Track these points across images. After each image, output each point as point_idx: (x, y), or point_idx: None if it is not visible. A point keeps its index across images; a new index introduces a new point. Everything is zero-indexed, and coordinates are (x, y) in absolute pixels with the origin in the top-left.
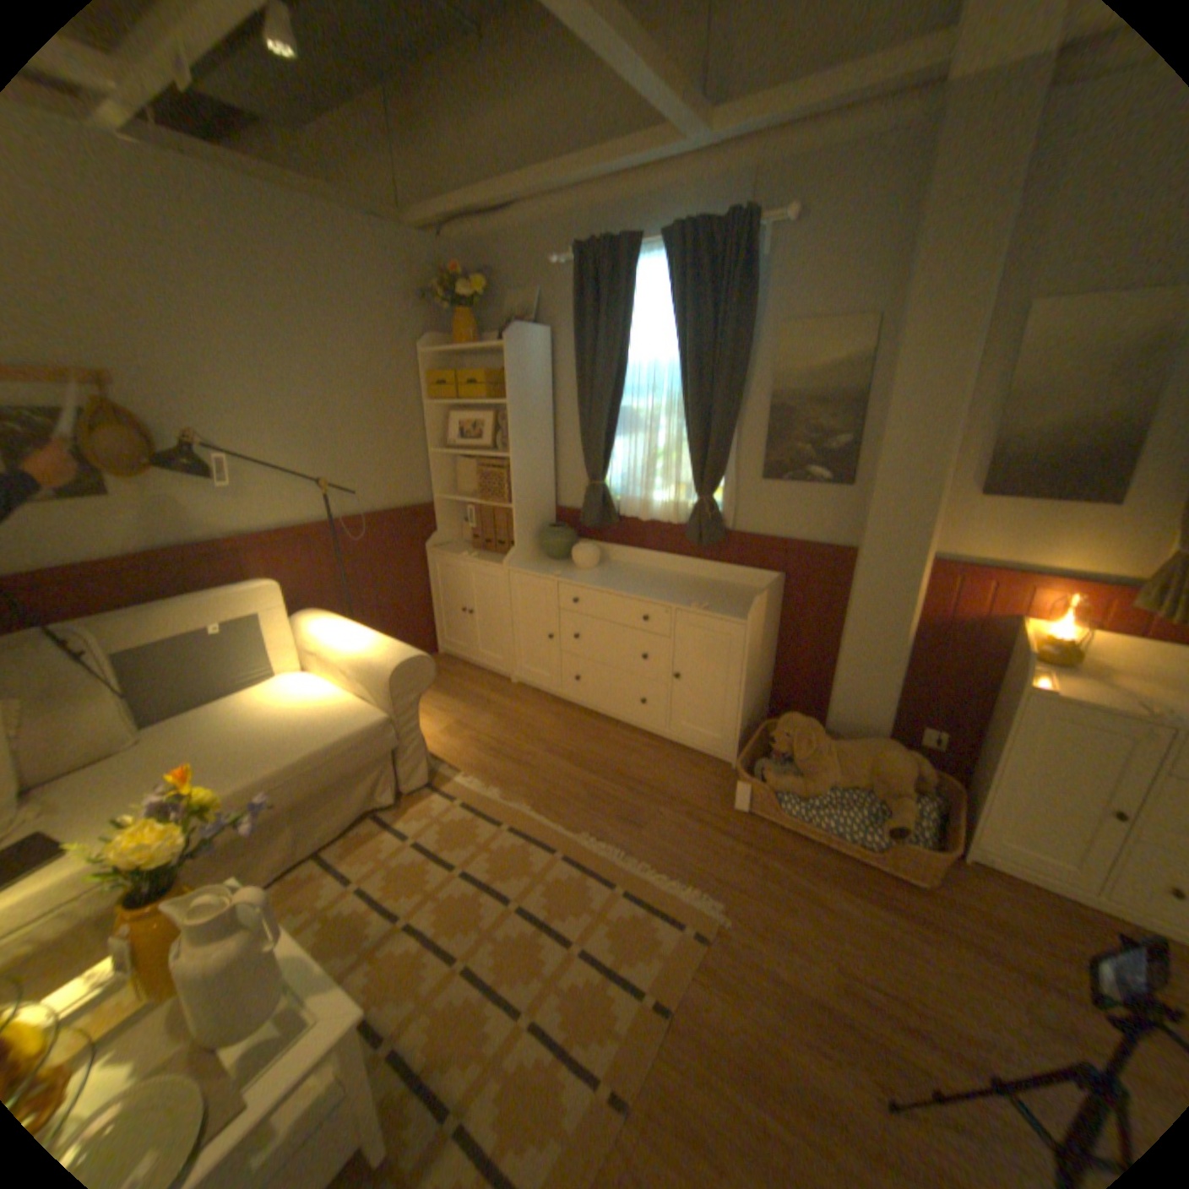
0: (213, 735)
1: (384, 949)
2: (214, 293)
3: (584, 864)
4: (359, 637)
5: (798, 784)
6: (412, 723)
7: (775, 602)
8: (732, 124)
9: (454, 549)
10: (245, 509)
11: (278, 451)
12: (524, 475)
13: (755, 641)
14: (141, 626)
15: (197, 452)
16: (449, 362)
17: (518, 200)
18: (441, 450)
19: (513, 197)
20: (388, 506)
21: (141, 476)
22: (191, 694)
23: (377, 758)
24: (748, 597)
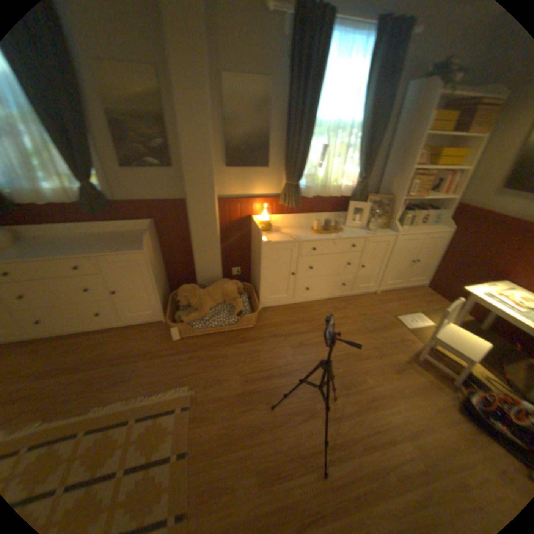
0: None
1: None
2: None
3: (101, 424)
4: None
5: (197, 314)
6: None
7: (154, 235)
8: None
9: None
10: None
11: None
12: None
13: (152, 258)
14: None
15: None
16: None
17: None
18: None
19: None
20: None
21: None
22: None
23: None
24: (139, 236)
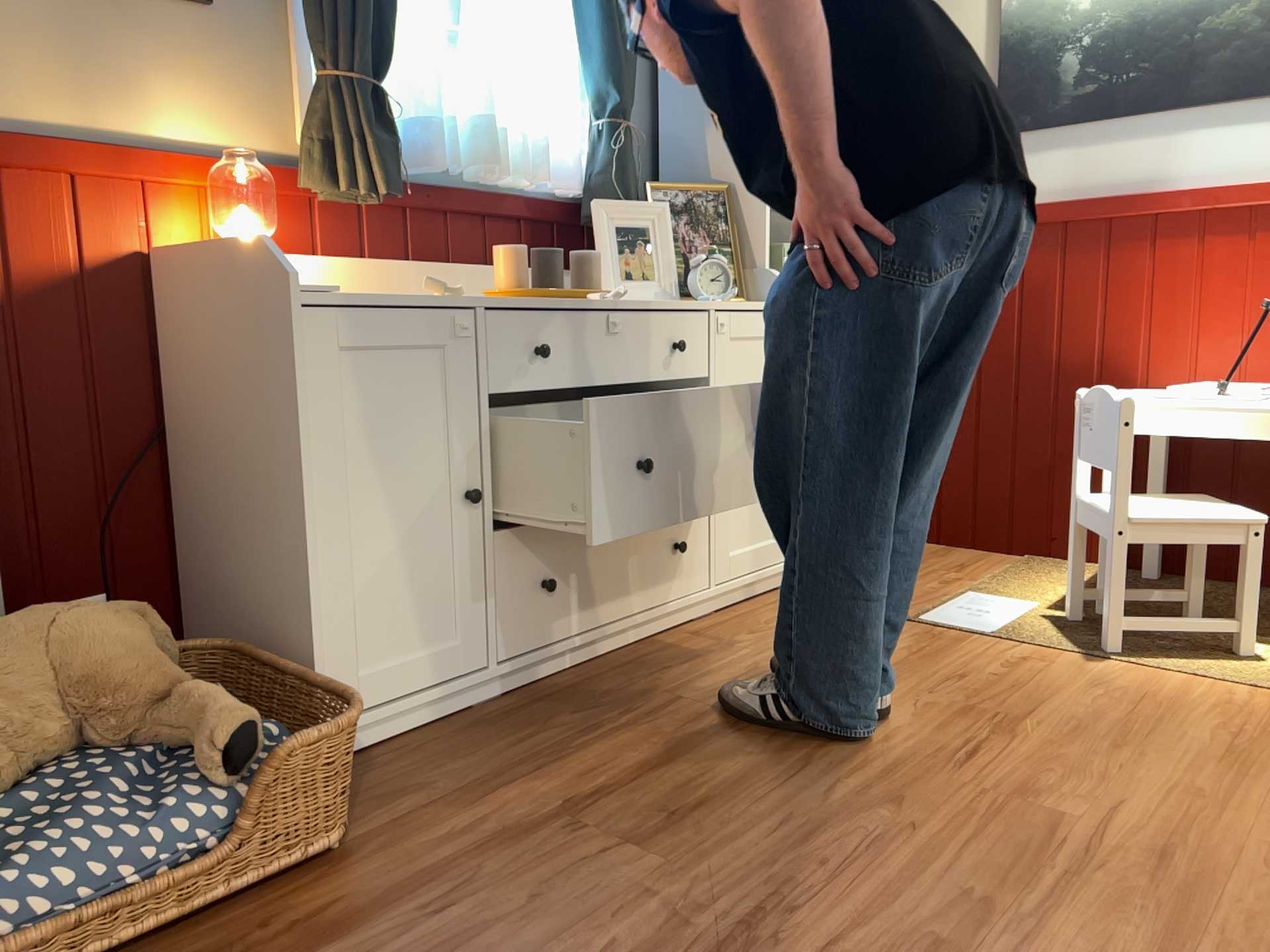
0: None
1: None
2: None
3: None
4: None
5: None
6: None
7: None
8: None
9: None
10: None
11: None
12: None
13: None
14: None
15: None
16: None
17: None
18: None
19: None
20: None
21: None
22: None
23: None
24: None
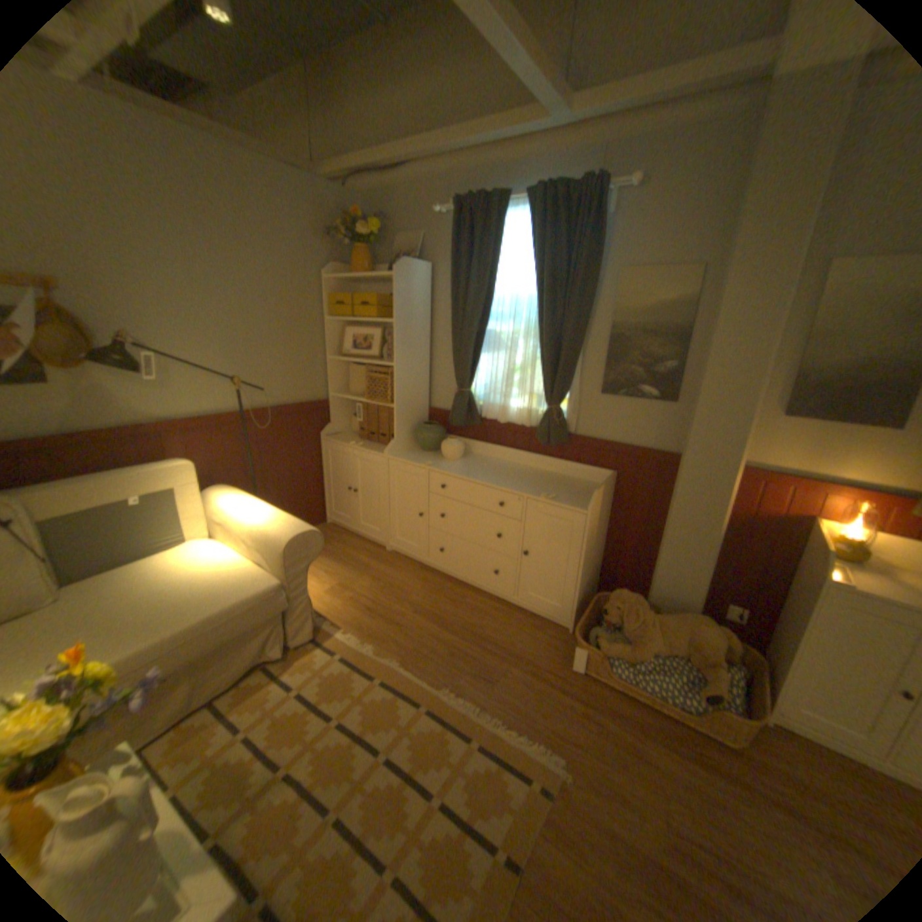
0: (124, 595)
1: (265, 799)
2: (152, 218)
3: (444, 718)
4: (259, 511)
5: (627, 651)
6: (301, 588)
7: (608, 495)
8: (589, 106)
9: (344, 438)
10: (168, 399)
11: (200, 352)
12: (404, 380)
13: (593, 527)
14: (66, 499)
15: (130, 349)
16: (347, 287)
17: (410, 161)
18: (337, 357)
19: (406, 157)
20: (291, 401)
21: (78, 368)
22: (108, 559)
23: (268, 619)
24: (587, 490)
